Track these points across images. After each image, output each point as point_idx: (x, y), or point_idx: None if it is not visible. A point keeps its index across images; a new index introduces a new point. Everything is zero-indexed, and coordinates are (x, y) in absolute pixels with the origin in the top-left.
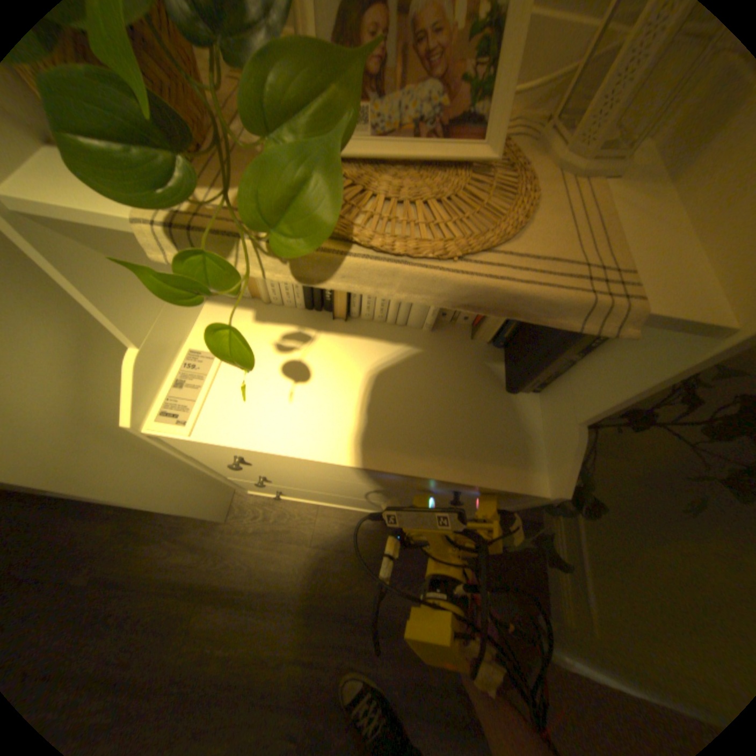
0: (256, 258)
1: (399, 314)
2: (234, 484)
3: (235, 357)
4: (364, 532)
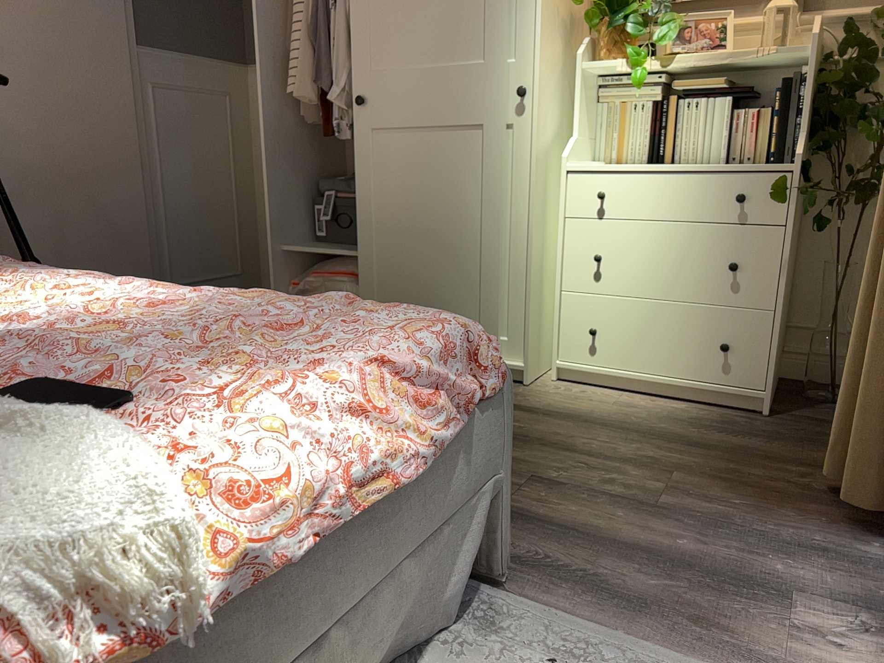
0: (650, 59)
1: (704, 156)
2: (559, 319)
3: (637, 84)
4: (675, 409)
